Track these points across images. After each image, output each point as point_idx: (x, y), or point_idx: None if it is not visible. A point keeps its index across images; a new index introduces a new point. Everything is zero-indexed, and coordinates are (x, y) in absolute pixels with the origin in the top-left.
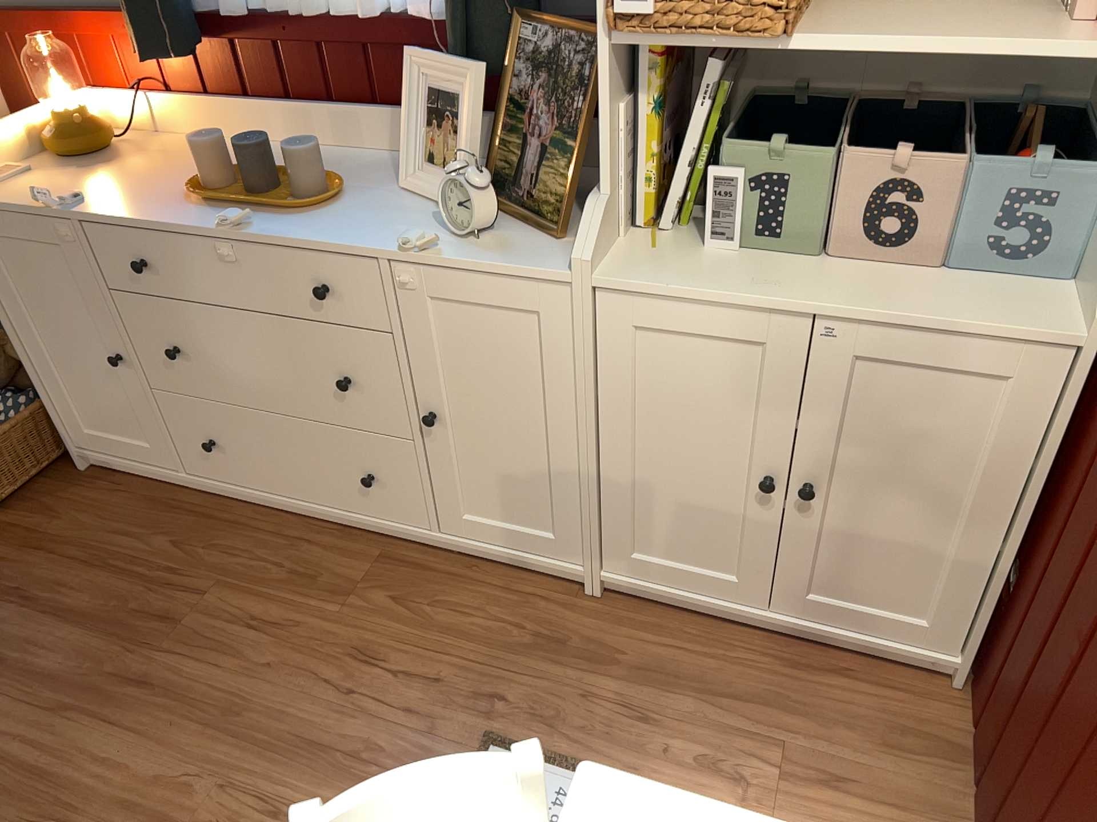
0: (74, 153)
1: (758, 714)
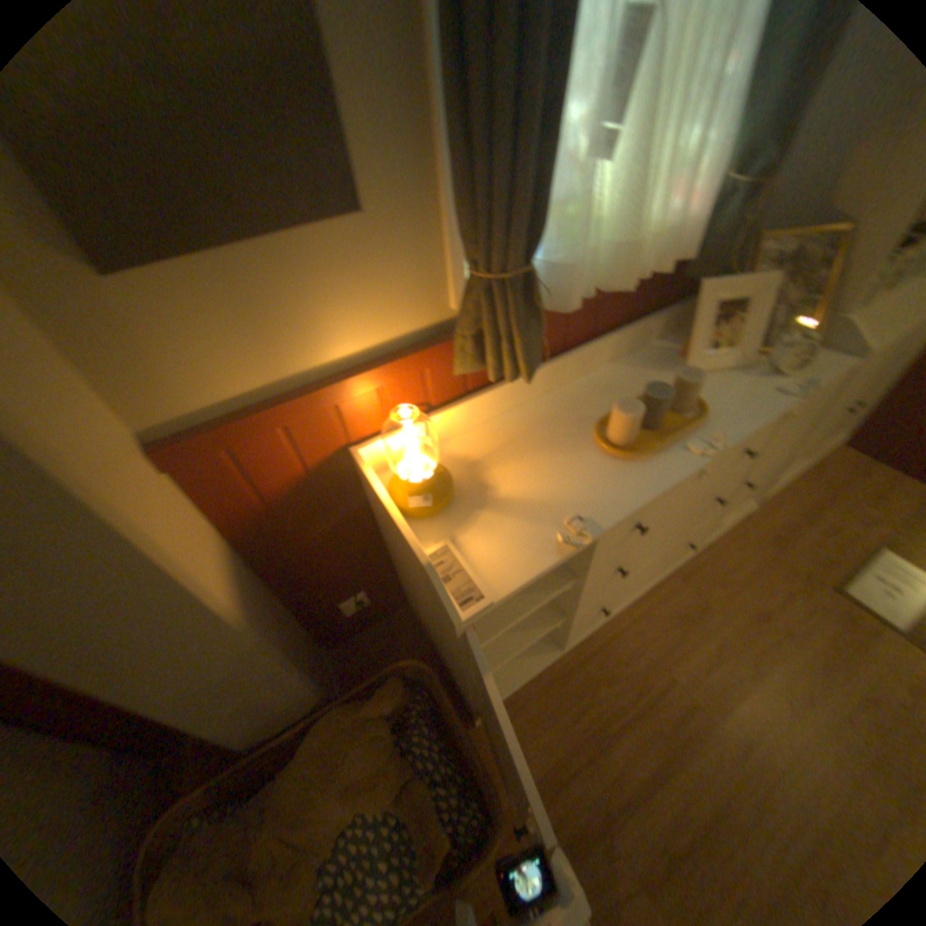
0: (448, 501)
1: (843, 500)
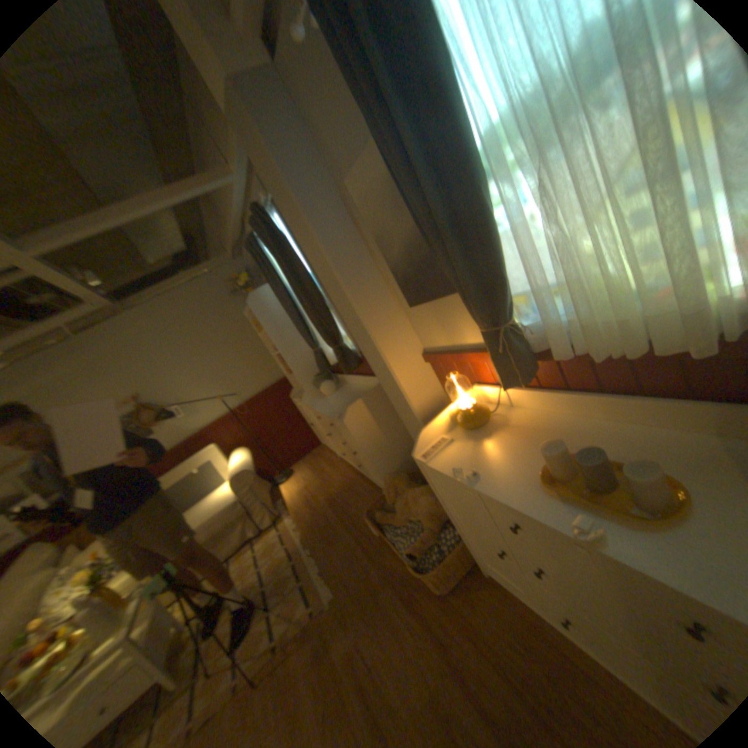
0: (466, 428)
1: None
